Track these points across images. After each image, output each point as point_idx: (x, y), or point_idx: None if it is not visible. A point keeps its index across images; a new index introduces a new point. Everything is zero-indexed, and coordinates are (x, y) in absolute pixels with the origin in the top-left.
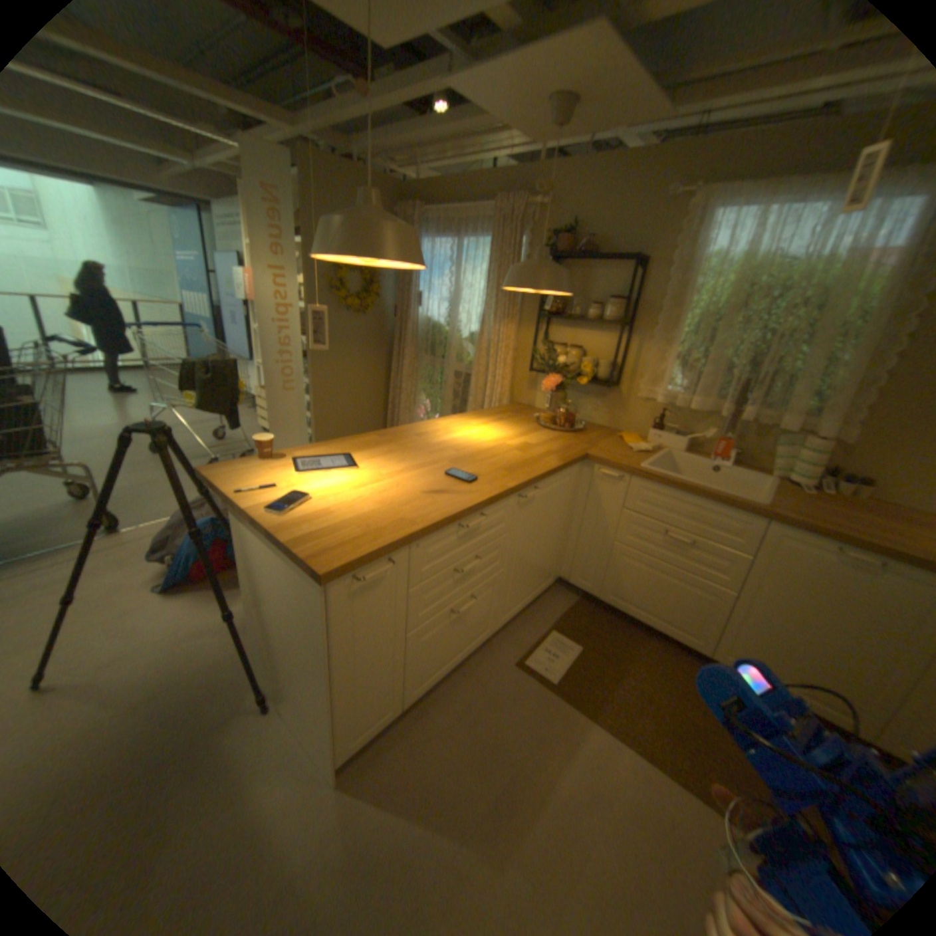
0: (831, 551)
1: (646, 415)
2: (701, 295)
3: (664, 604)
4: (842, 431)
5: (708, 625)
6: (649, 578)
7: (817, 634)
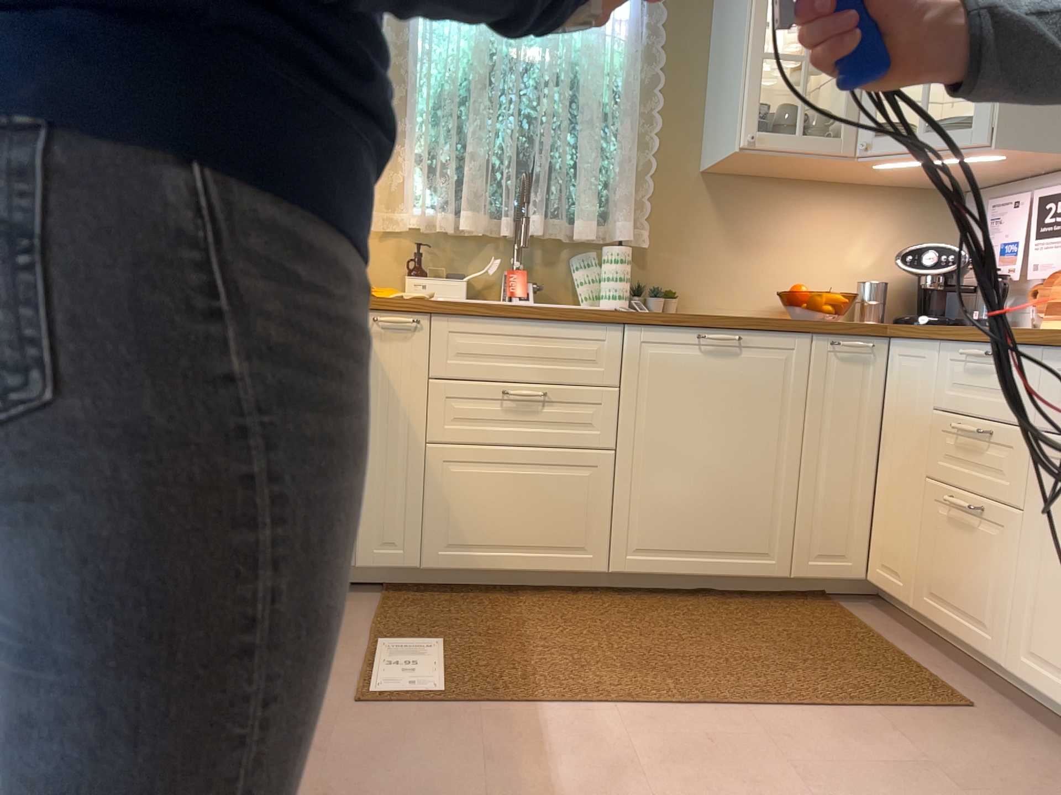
0: (691, 341)
1: (387, 259)
2: (429, 66)
3: (524, 516)
4: (630, 235)
5: (589, 518)
6: (493, 483)
7: (706, 459)
